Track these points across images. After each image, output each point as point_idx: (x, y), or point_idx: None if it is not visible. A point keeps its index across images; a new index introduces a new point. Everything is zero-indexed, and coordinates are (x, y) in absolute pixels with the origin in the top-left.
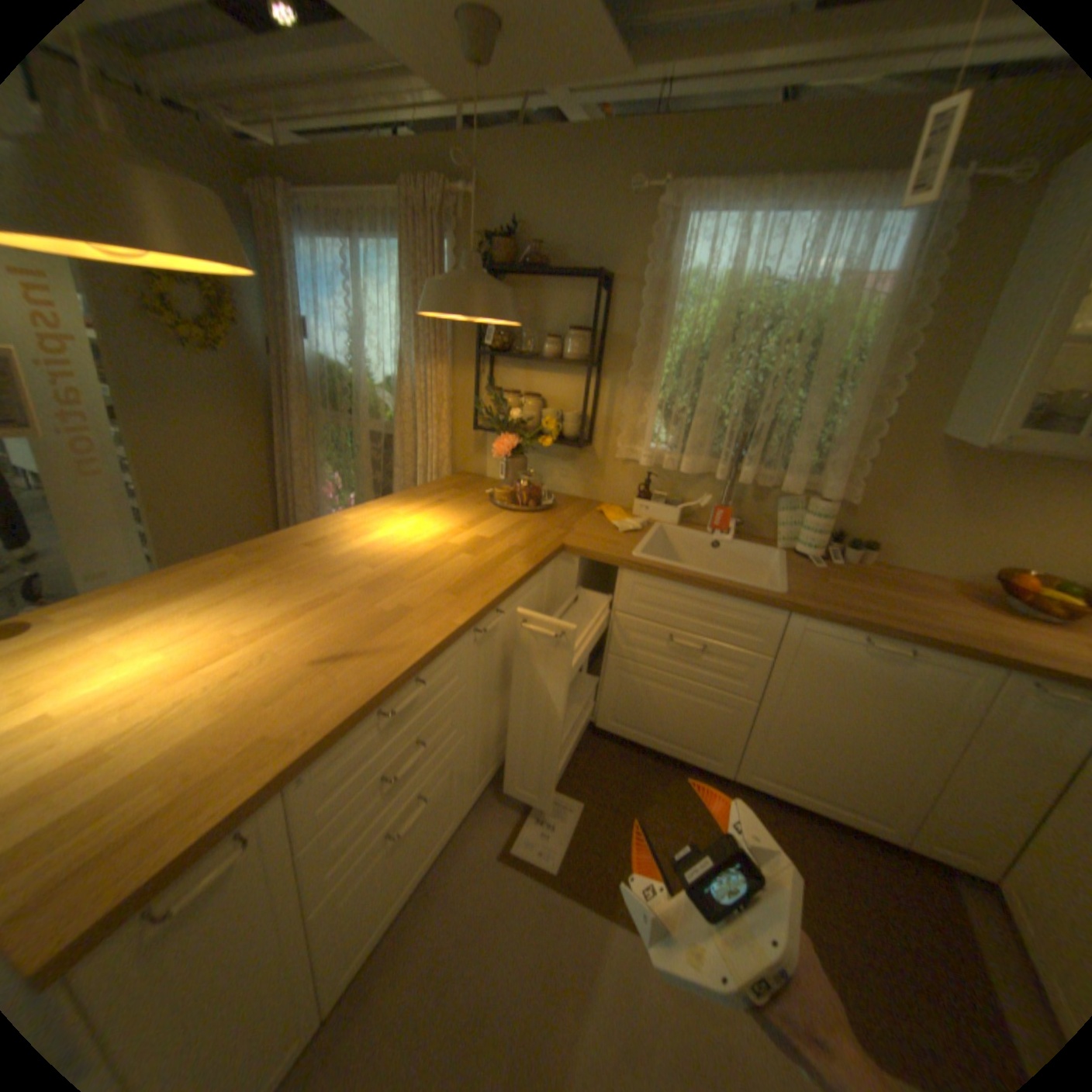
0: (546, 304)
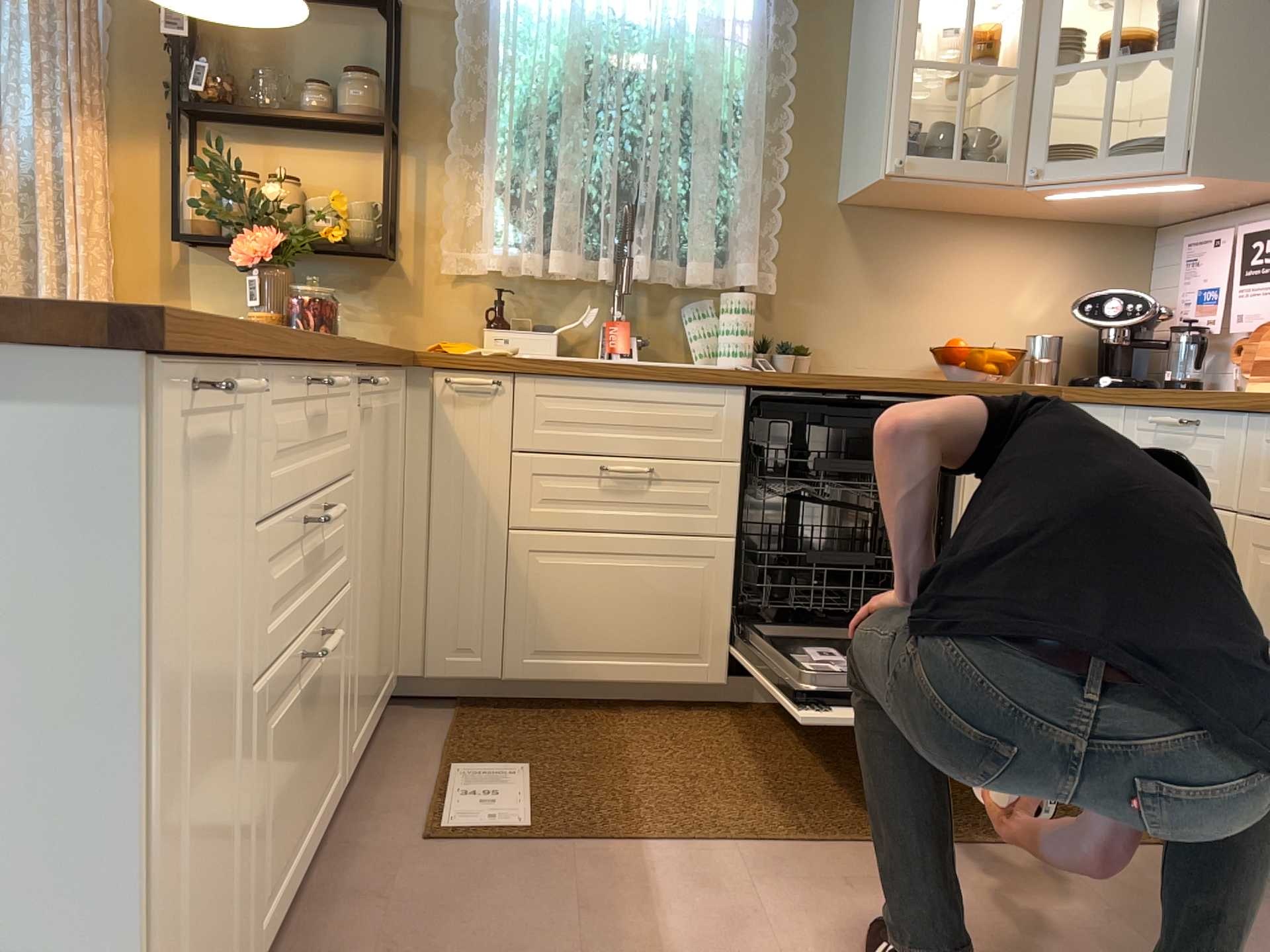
0: (297, 45)
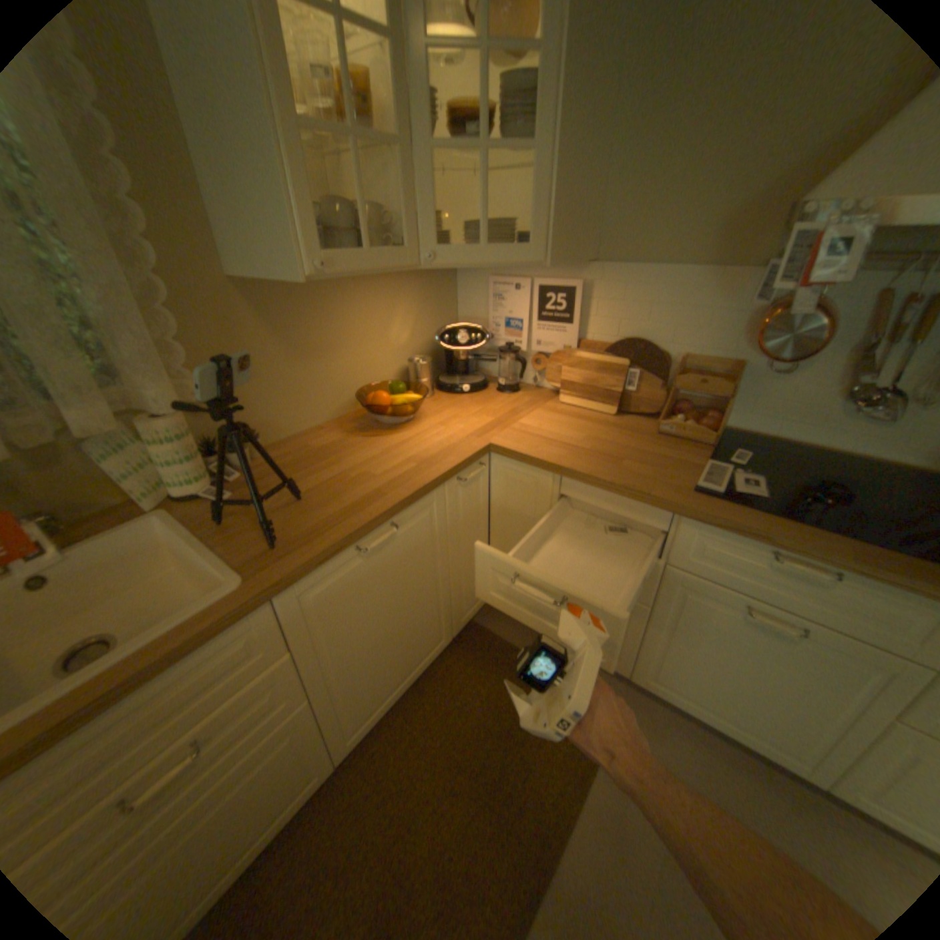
0: None
